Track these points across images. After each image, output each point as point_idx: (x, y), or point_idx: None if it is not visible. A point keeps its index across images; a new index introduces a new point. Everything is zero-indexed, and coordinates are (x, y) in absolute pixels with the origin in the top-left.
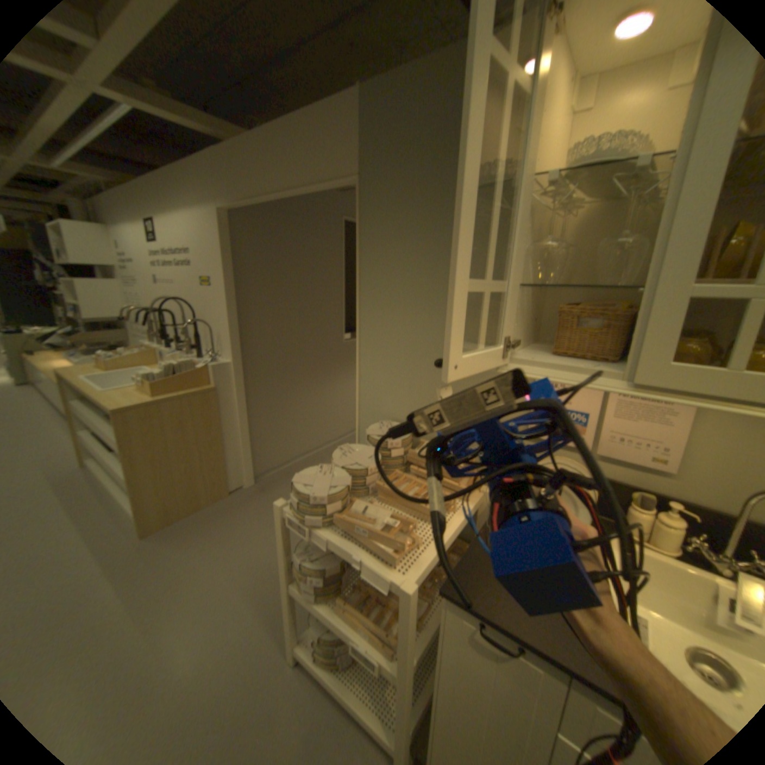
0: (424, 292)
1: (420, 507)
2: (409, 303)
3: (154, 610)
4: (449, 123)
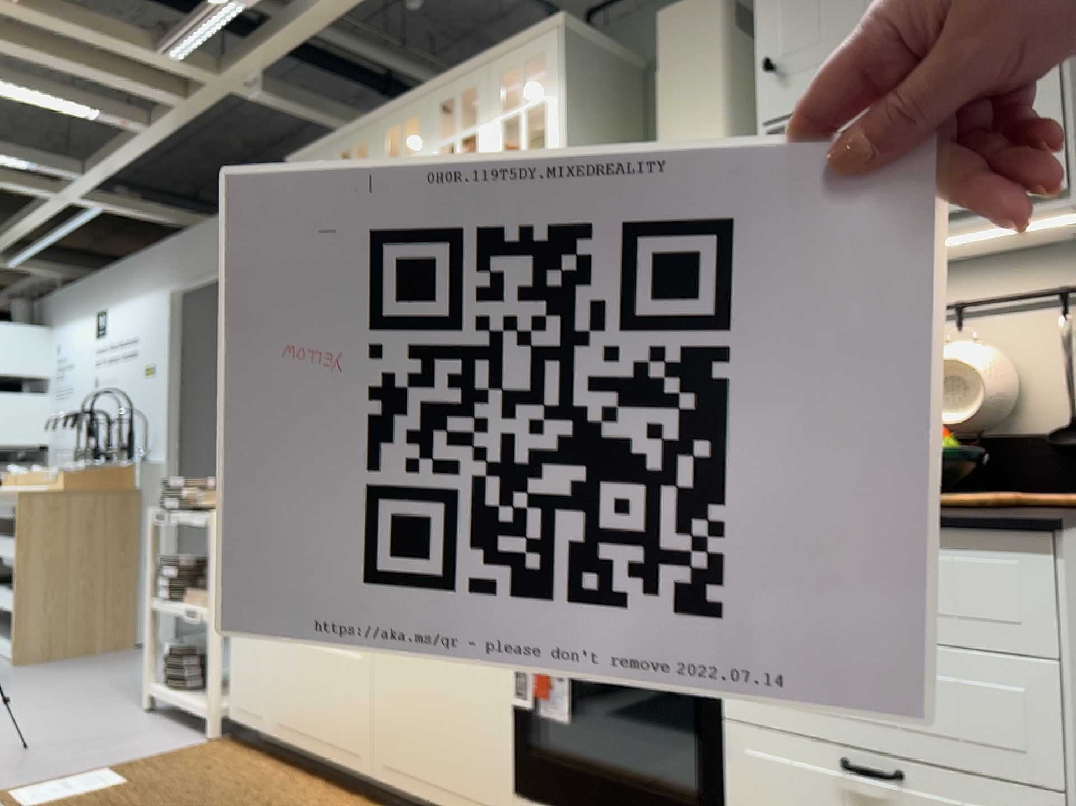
0: None
1: None
2: None
3: (19, 691)
4: None
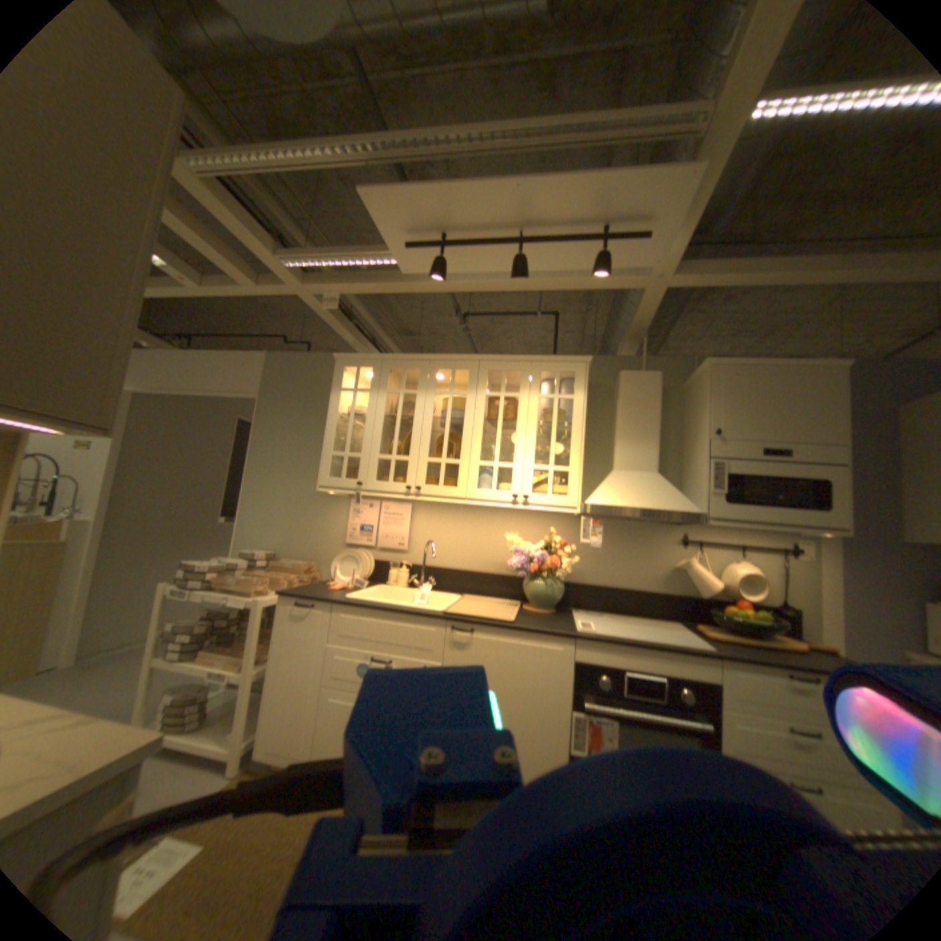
0: (293, 463)
1: (273, 581)
2: (284, 469)
3: None
4: (314, 383)
